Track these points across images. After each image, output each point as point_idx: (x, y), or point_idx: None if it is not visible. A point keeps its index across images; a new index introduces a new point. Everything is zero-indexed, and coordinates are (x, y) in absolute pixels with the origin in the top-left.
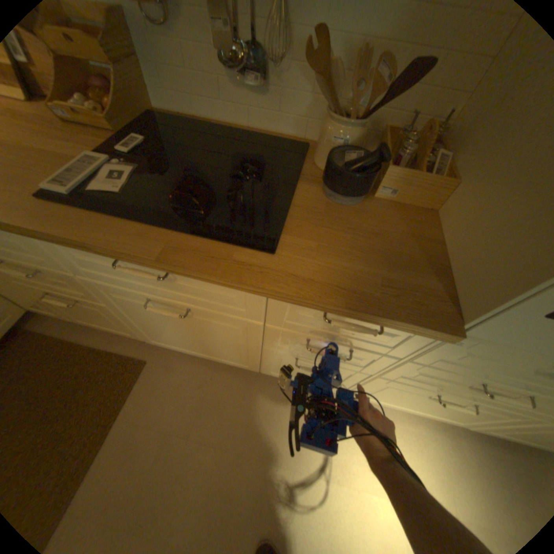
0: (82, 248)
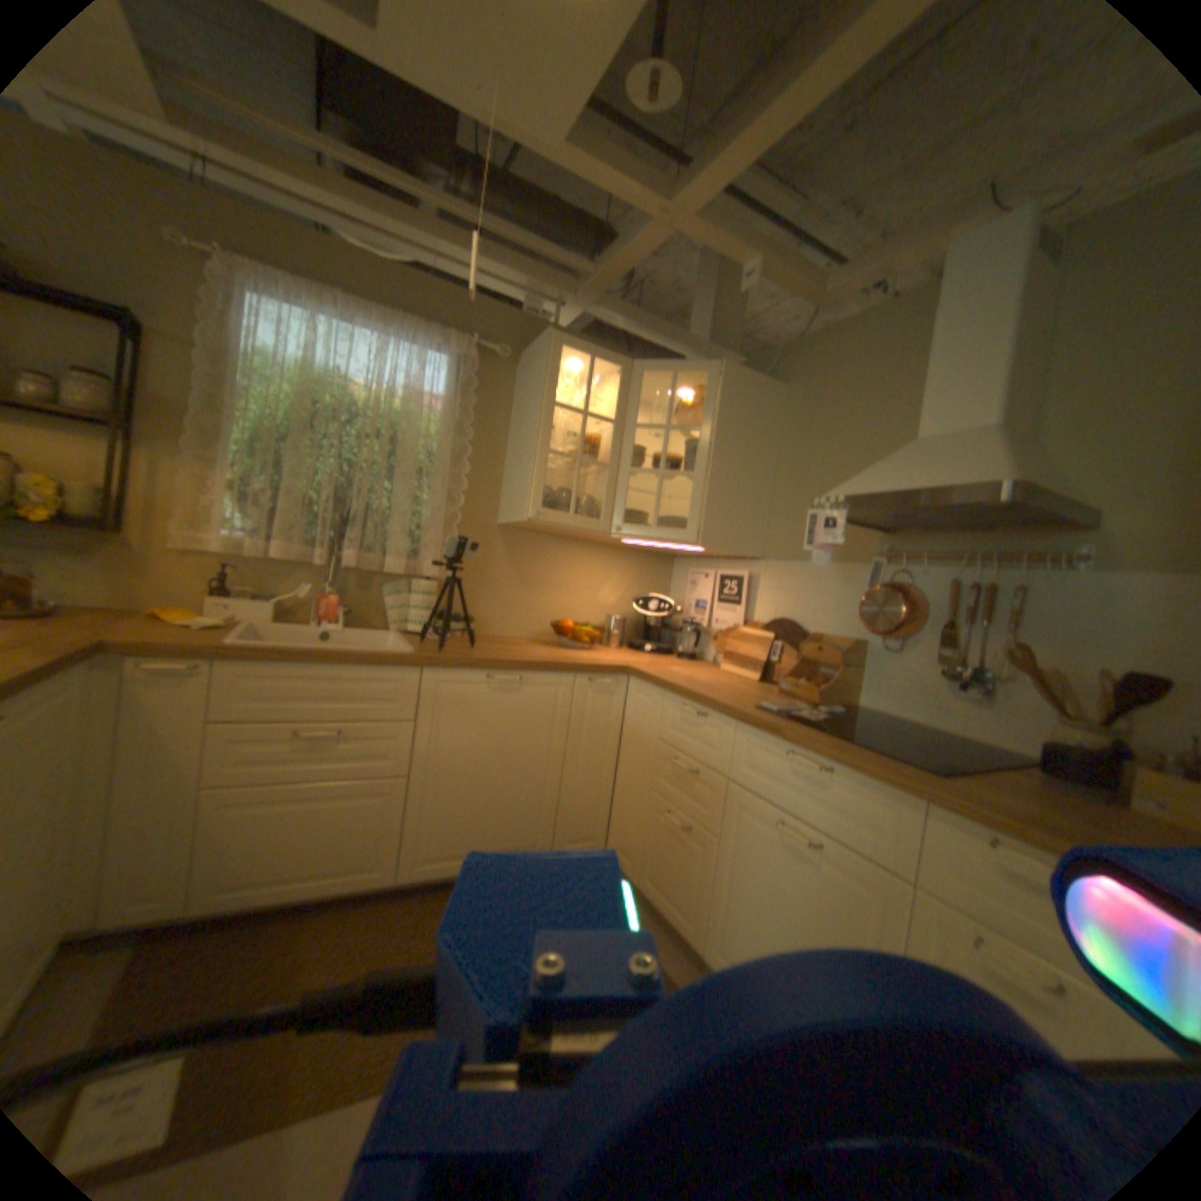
0: (768, 740)
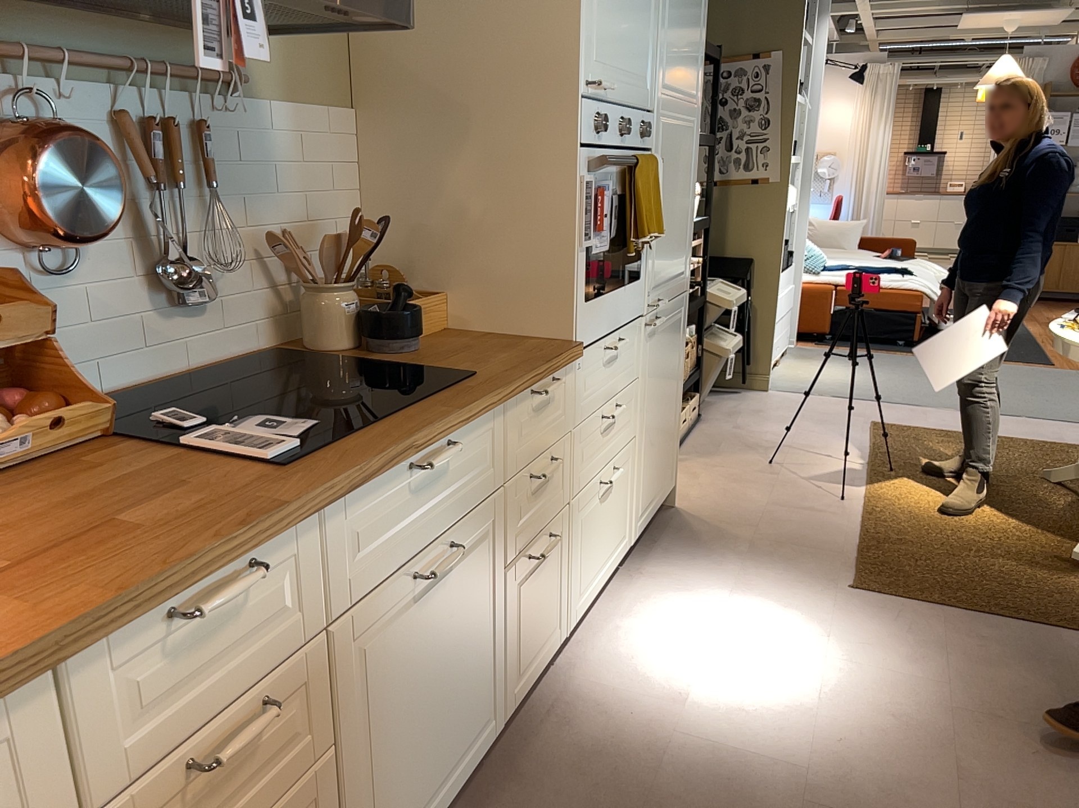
0: (380, 482)
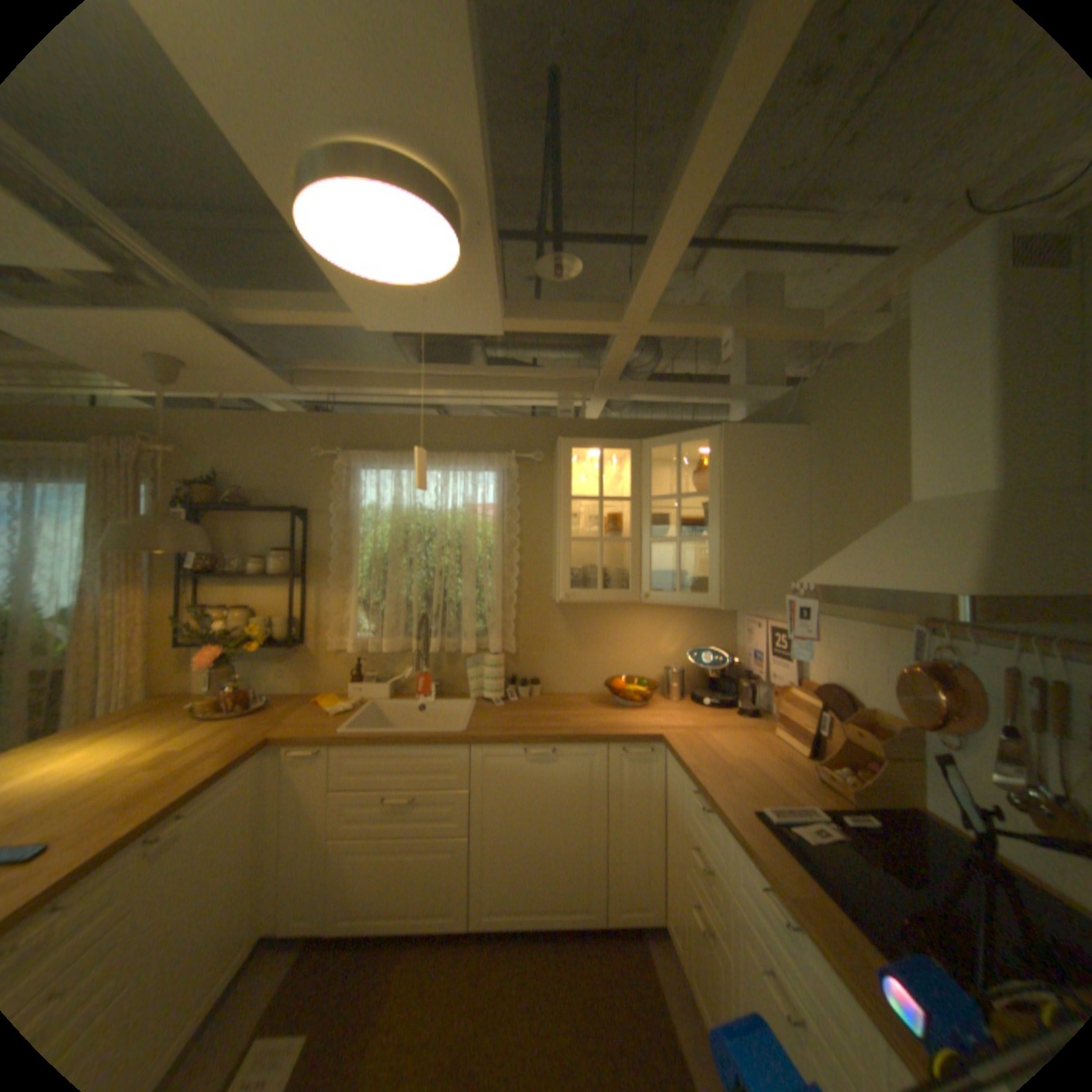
0: (756, 868)
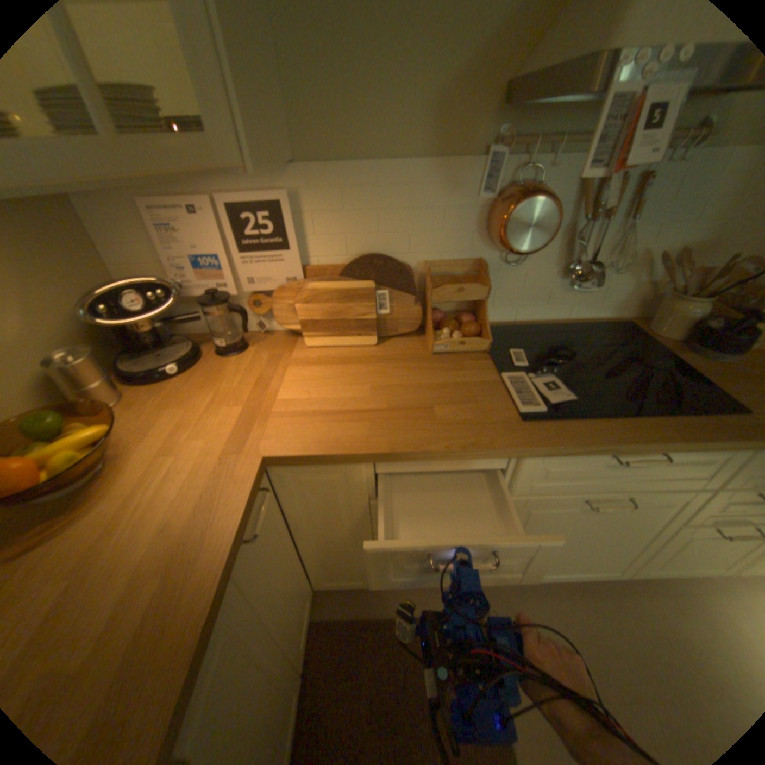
0: (580, 455)
